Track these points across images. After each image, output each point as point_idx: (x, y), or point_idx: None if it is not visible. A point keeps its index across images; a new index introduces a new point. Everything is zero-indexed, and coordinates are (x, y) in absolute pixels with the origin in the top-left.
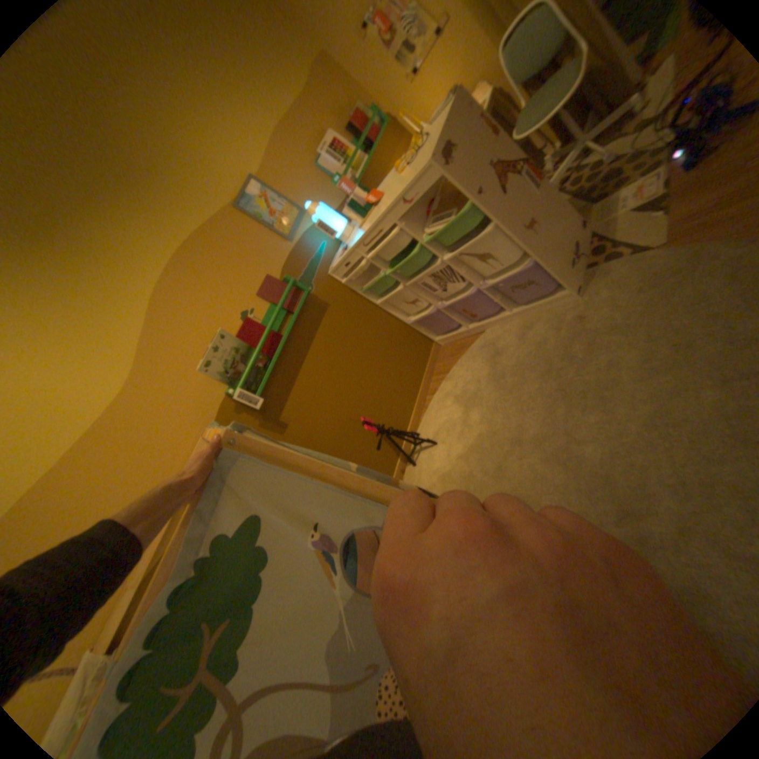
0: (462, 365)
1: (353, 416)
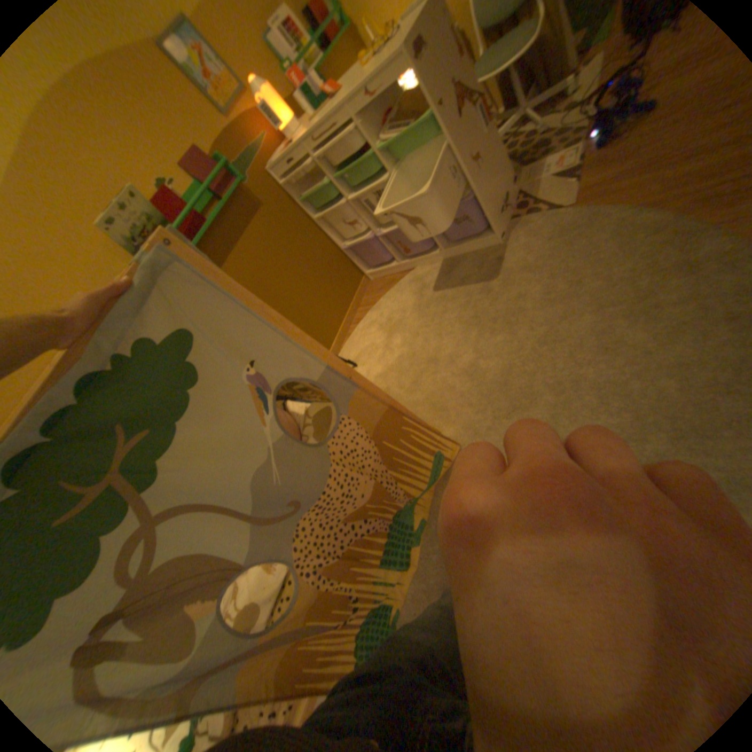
0: (389, 297)
1: None
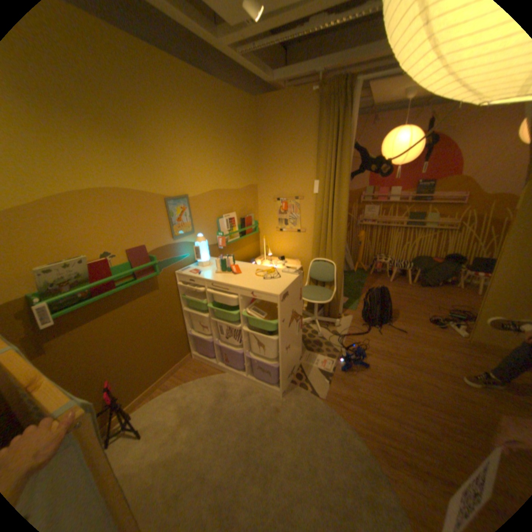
0: (197, 385)
1: (99, 376)
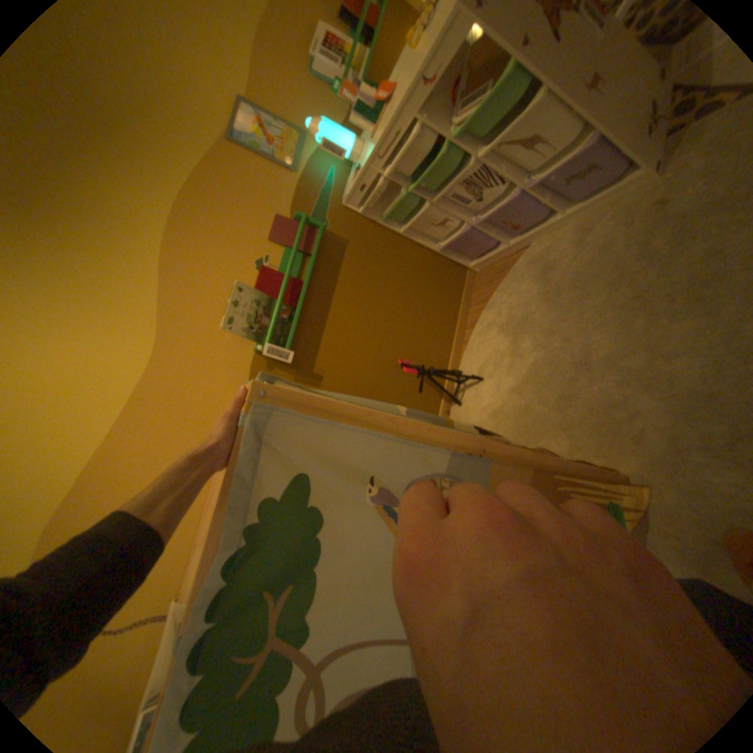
0: (505, 290)
1: (389, 361)
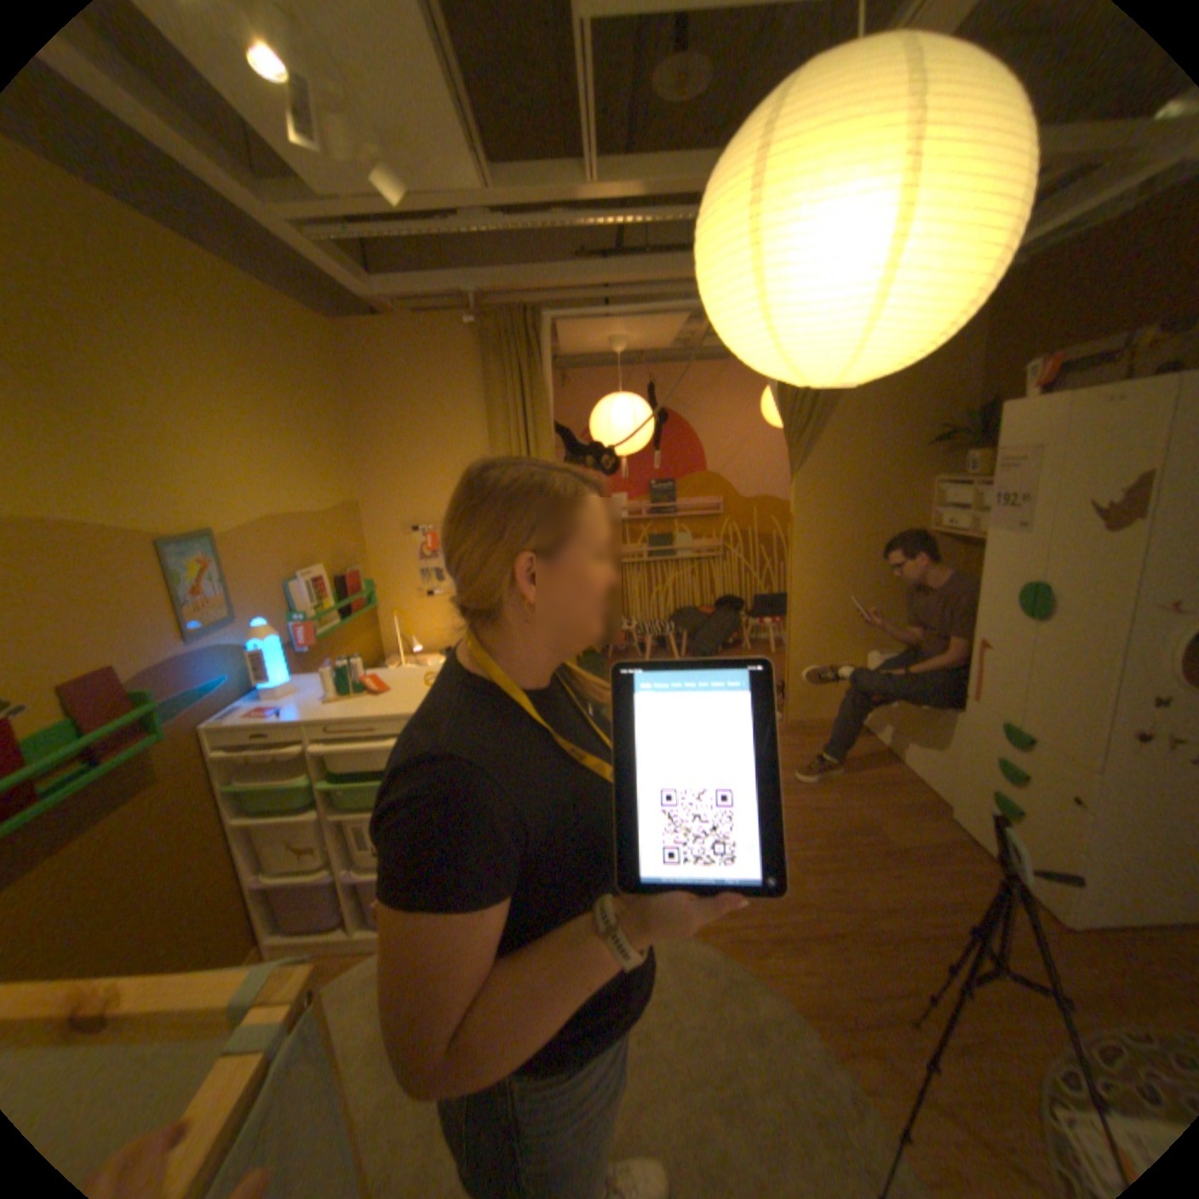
0: None
1: None
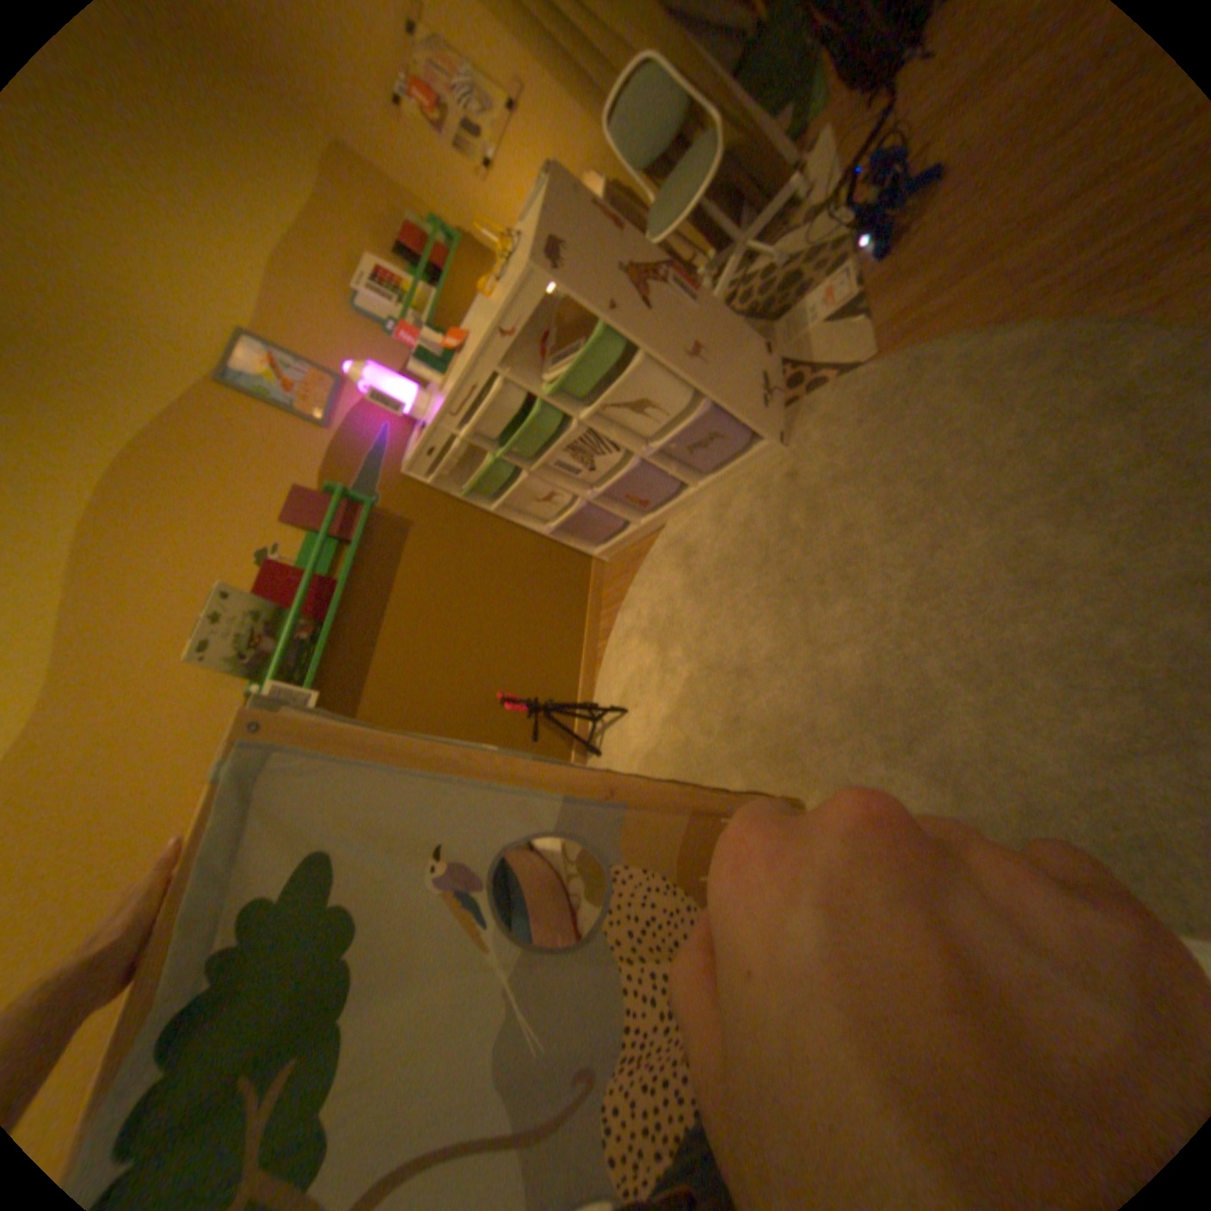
0: (642, 583)
1: (484, 696)
